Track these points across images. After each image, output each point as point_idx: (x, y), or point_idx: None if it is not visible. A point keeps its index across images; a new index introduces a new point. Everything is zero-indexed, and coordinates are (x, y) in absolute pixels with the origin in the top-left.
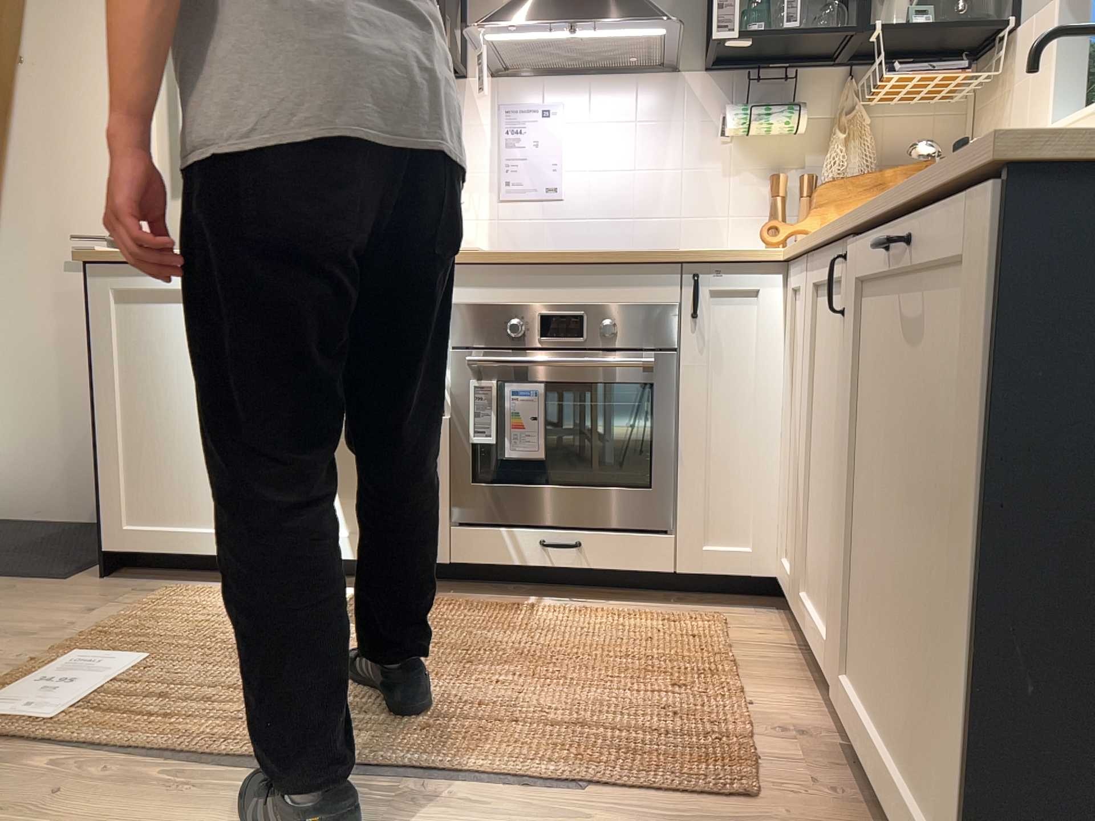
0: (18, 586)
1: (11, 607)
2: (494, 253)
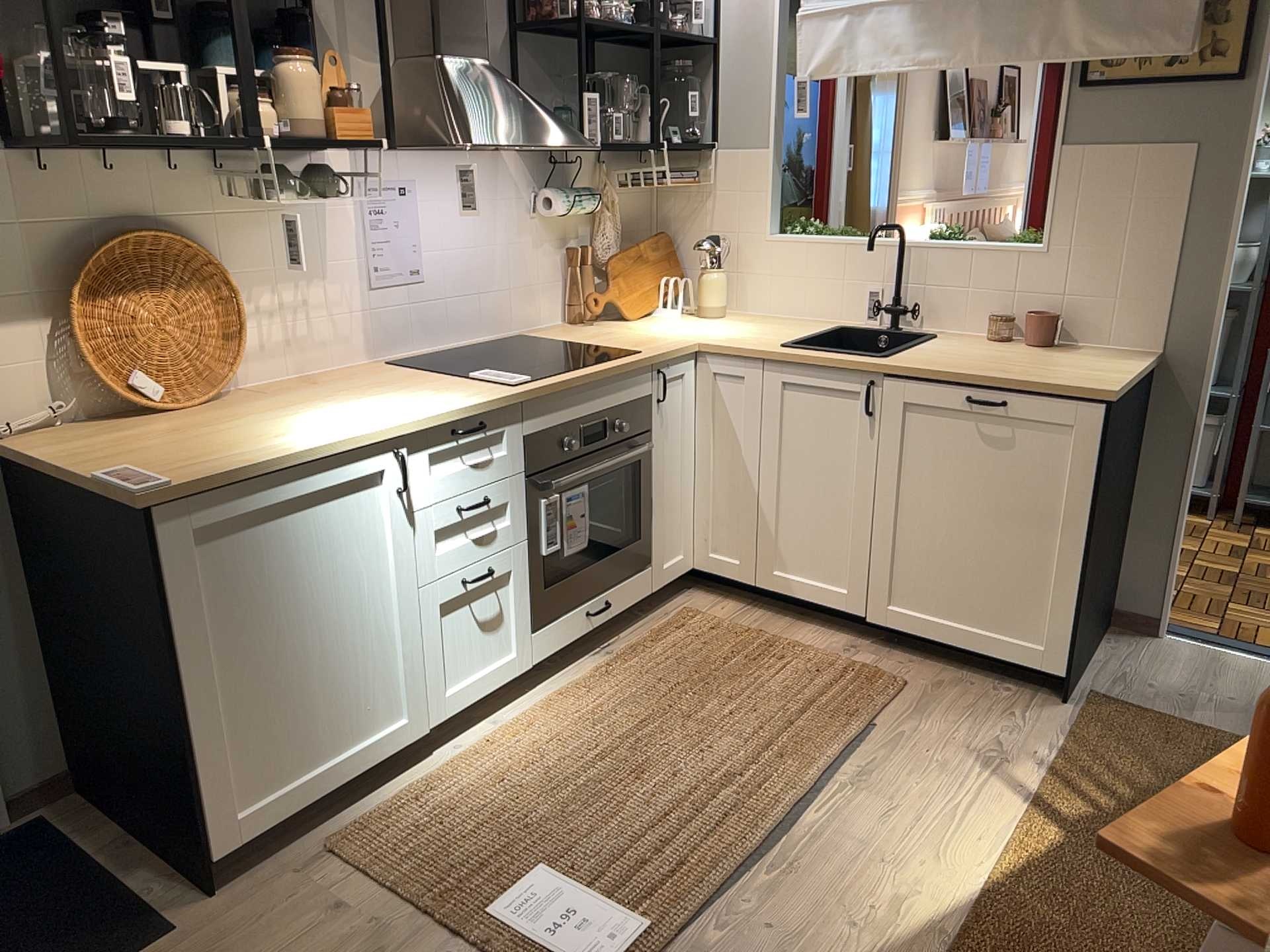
0: None
1: None
2: (555, 381)
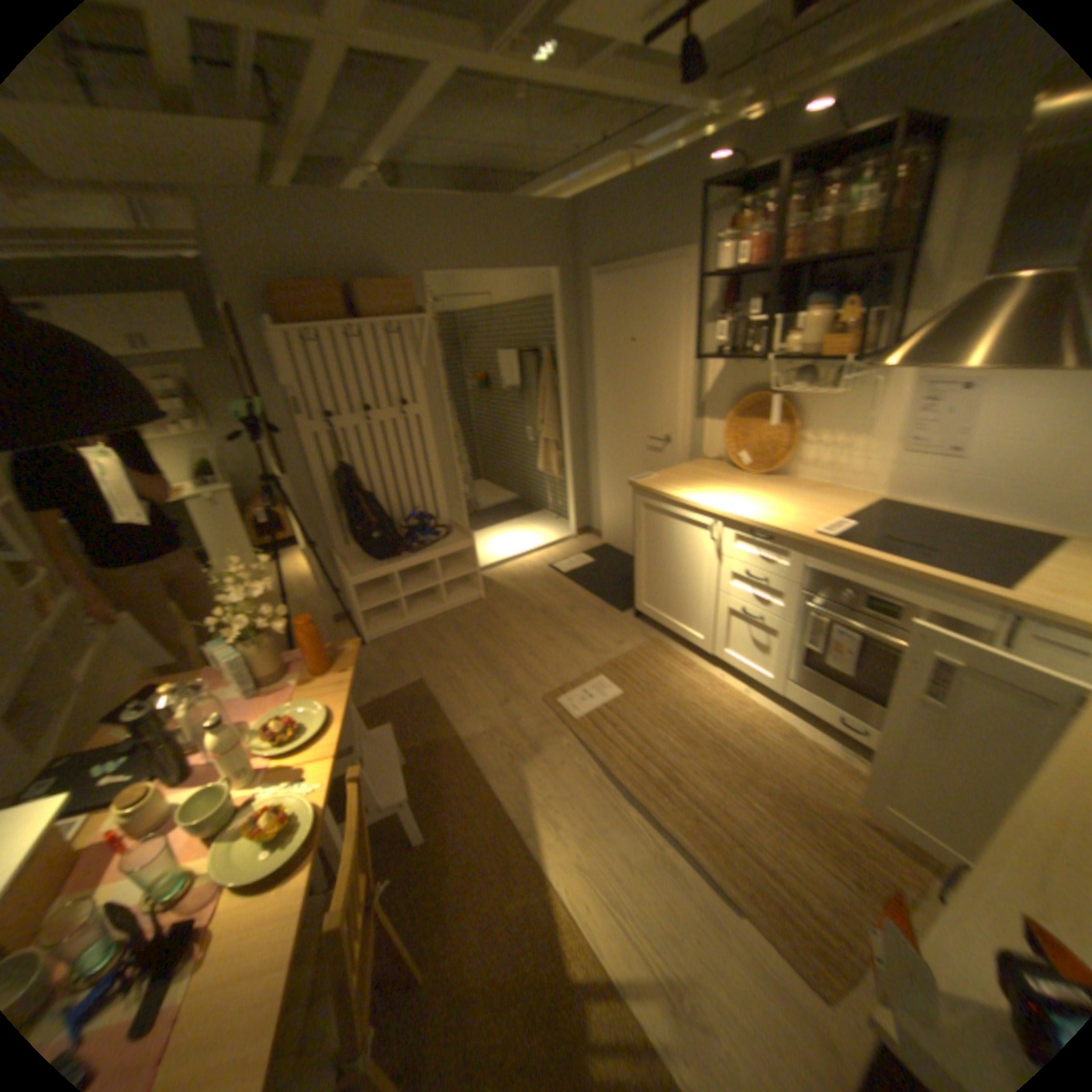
0: (607, 610)
1: (599, 626)
2: (841, 547)
